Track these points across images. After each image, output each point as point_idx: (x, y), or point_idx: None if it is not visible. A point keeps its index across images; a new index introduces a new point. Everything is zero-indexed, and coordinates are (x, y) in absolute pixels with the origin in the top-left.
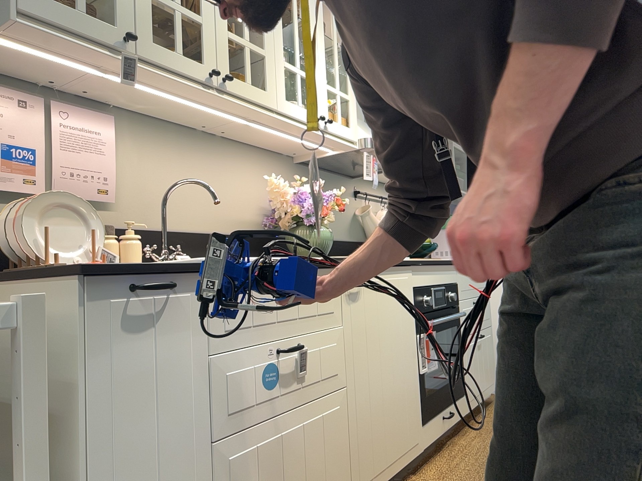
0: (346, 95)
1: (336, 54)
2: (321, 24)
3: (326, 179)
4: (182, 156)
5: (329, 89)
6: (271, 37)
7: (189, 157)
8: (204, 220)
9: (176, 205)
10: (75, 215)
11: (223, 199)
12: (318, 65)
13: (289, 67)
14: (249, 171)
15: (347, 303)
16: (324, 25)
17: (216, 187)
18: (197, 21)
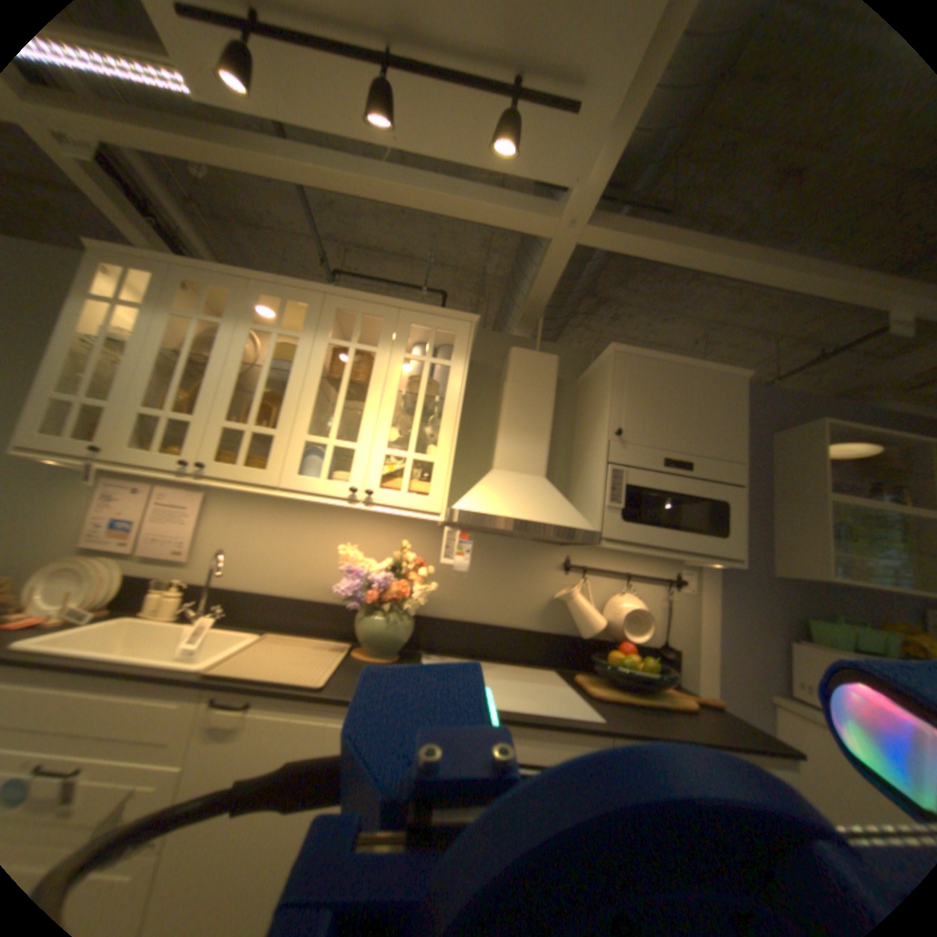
0: (425, 457)
1: (416, 412)
2: (392, 383)
3: (496, 546)
4: (270, 523)
5: (387, 454)
6: (288, 415)
7: (278, 525)
8: (281, 584)
9: (251, 568)
10: (89, 578)
11: (311, 565)
12: (373, 430)
13: (311, 441)
14: (358, 537)
15: (199, 740)
16: (397, 384)
17: (305, 552)
18: (184, 421)
